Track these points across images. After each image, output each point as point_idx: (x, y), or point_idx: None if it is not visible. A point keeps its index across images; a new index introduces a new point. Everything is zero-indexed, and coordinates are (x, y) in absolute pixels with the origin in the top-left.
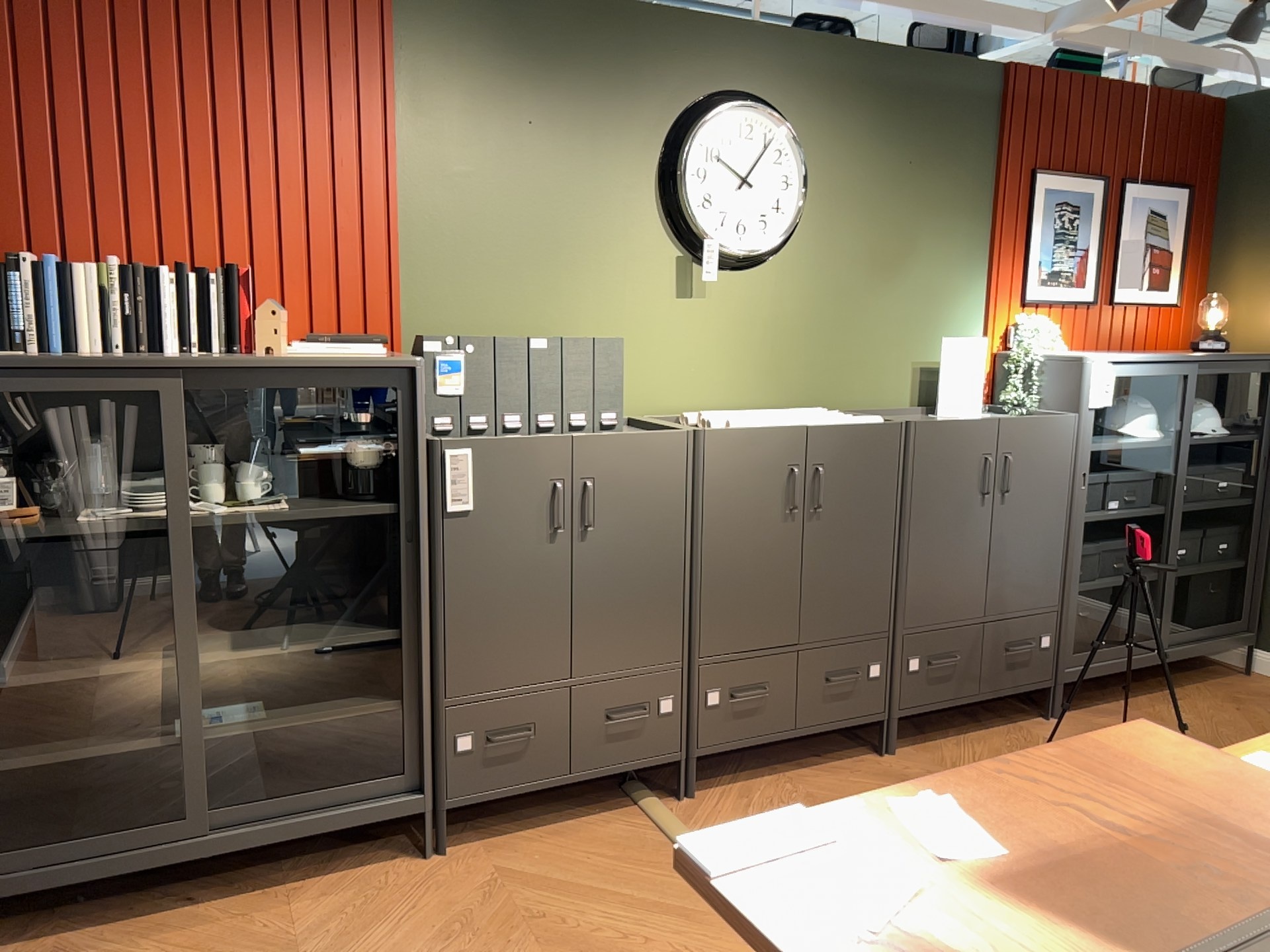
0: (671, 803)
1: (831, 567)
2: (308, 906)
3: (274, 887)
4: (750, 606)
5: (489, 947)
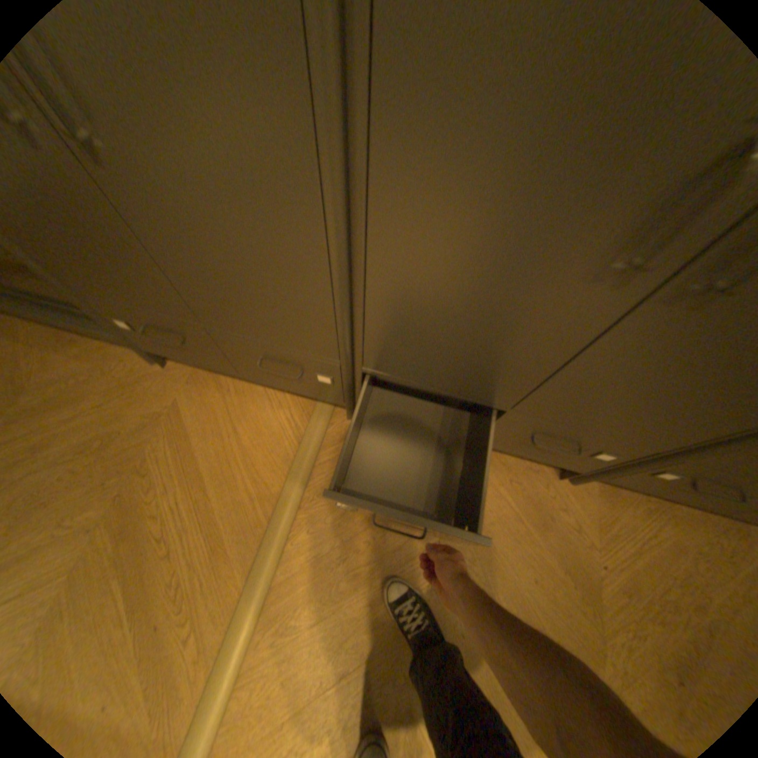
0: (341, 416)
1: (641, 375)
2: (60, 362)
3: (64, 332)
4: (446, 357)
5: (92, 480)
